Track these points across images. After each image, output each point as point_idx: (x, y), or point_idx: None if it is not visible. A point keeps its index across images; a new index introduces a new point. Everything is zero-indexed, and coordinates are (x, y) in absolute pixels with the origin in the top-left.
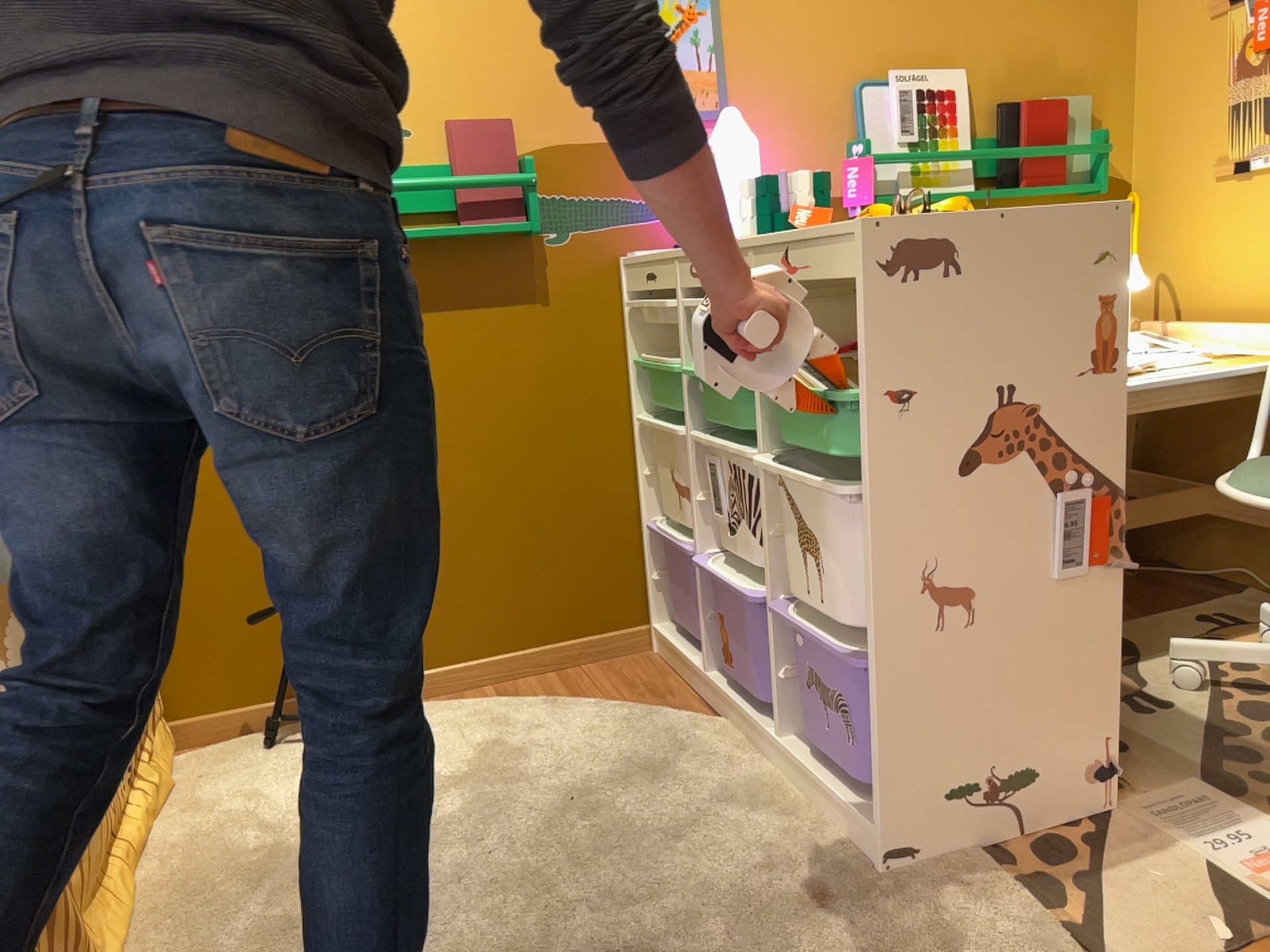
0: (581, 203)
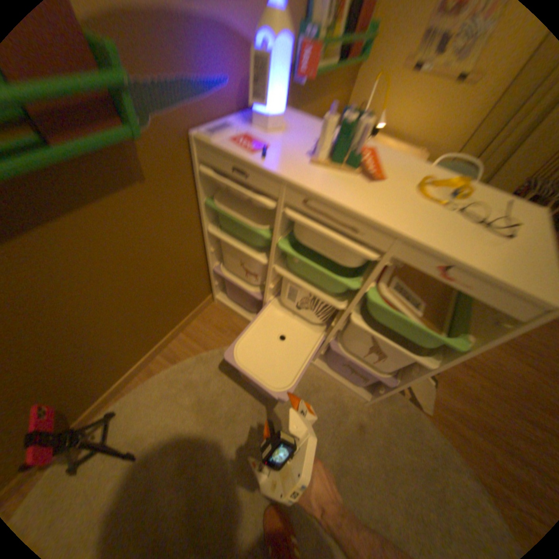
0: (155, 81)
